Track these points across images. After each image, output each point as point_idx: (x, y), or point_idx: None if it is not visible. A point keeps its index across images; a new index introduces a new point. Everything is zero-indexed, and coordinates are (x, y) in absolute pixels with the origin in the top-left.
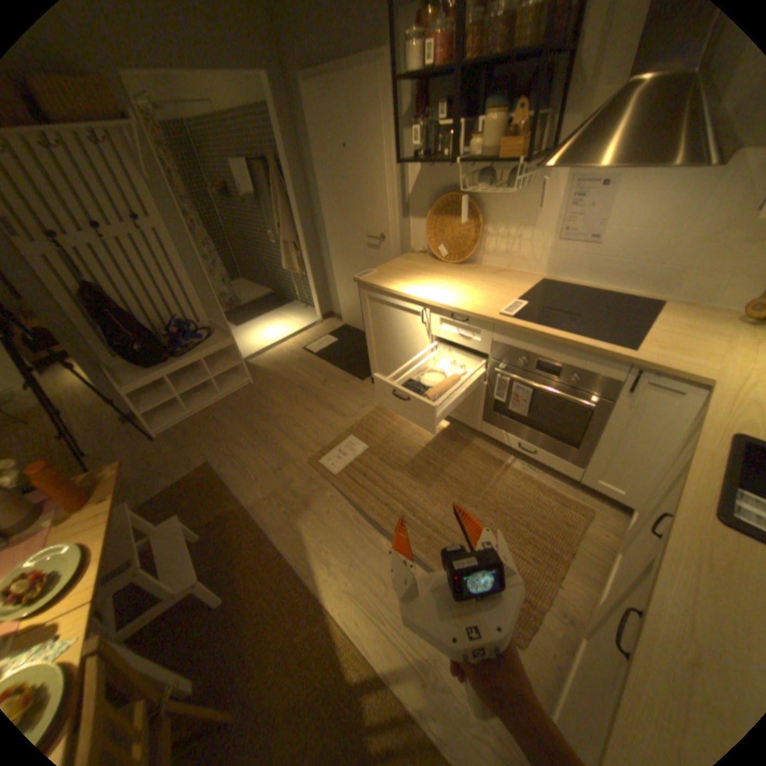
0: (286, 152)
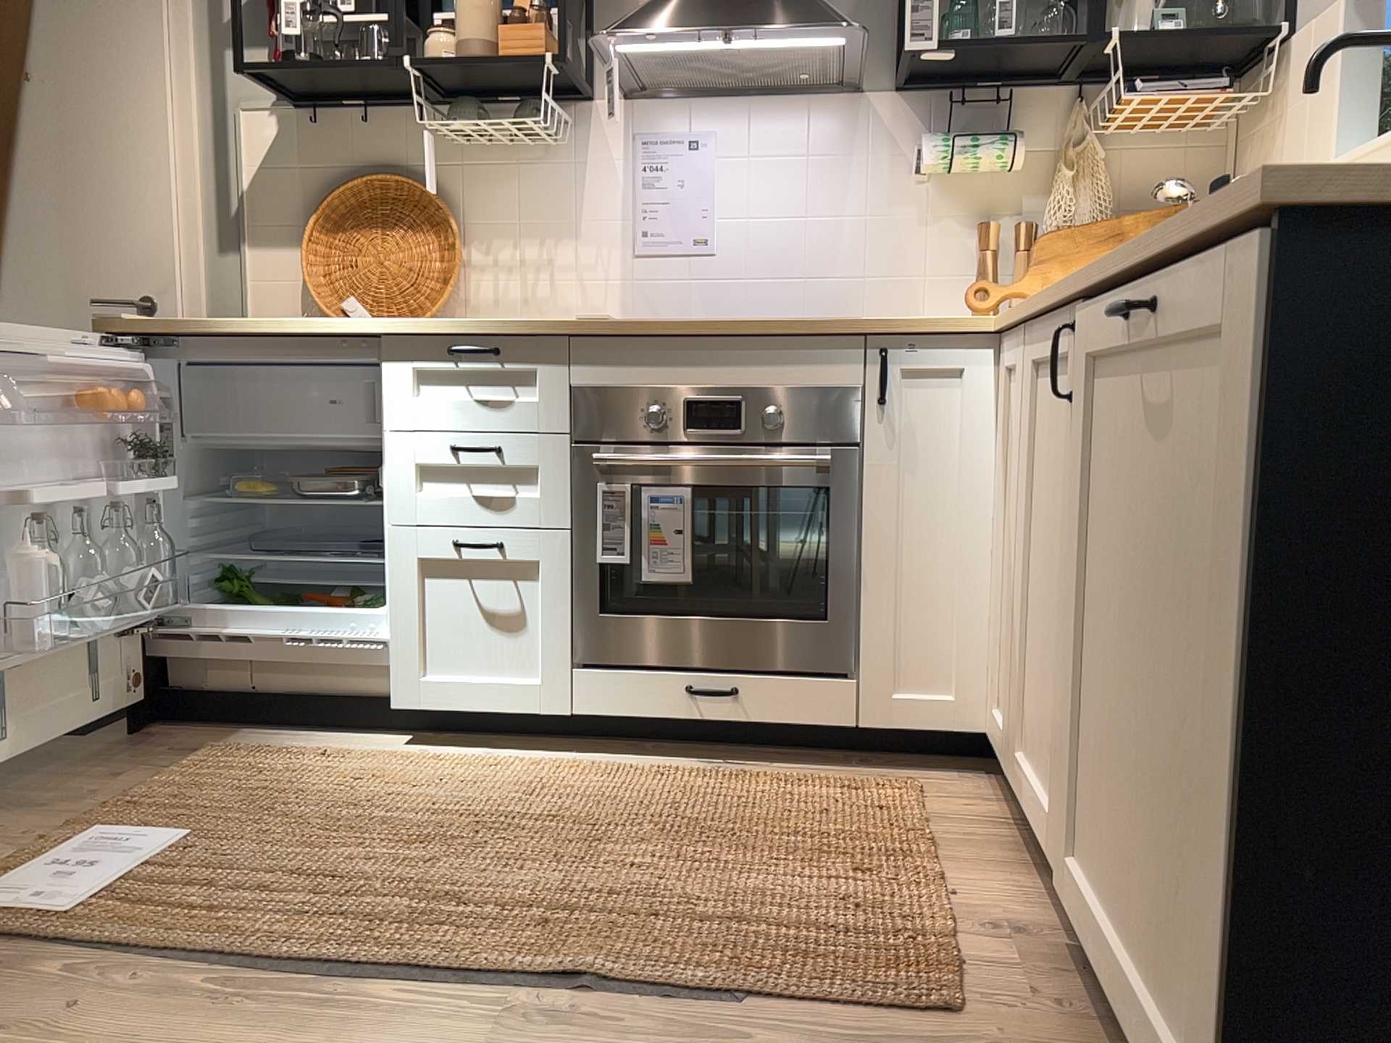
0: None
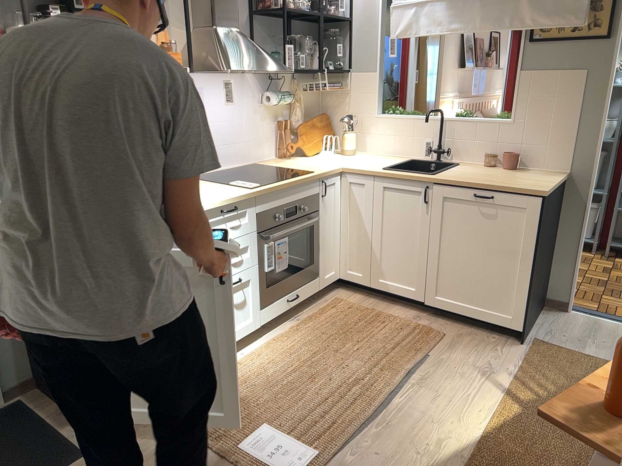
0: None
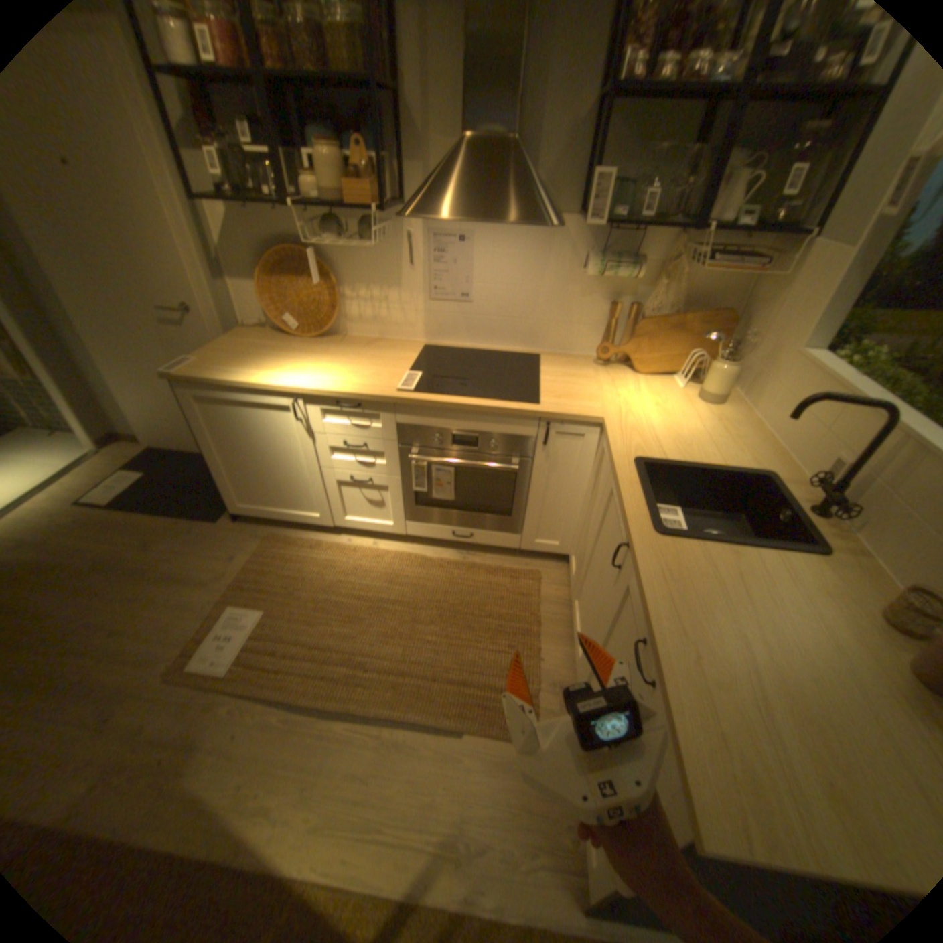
0: None
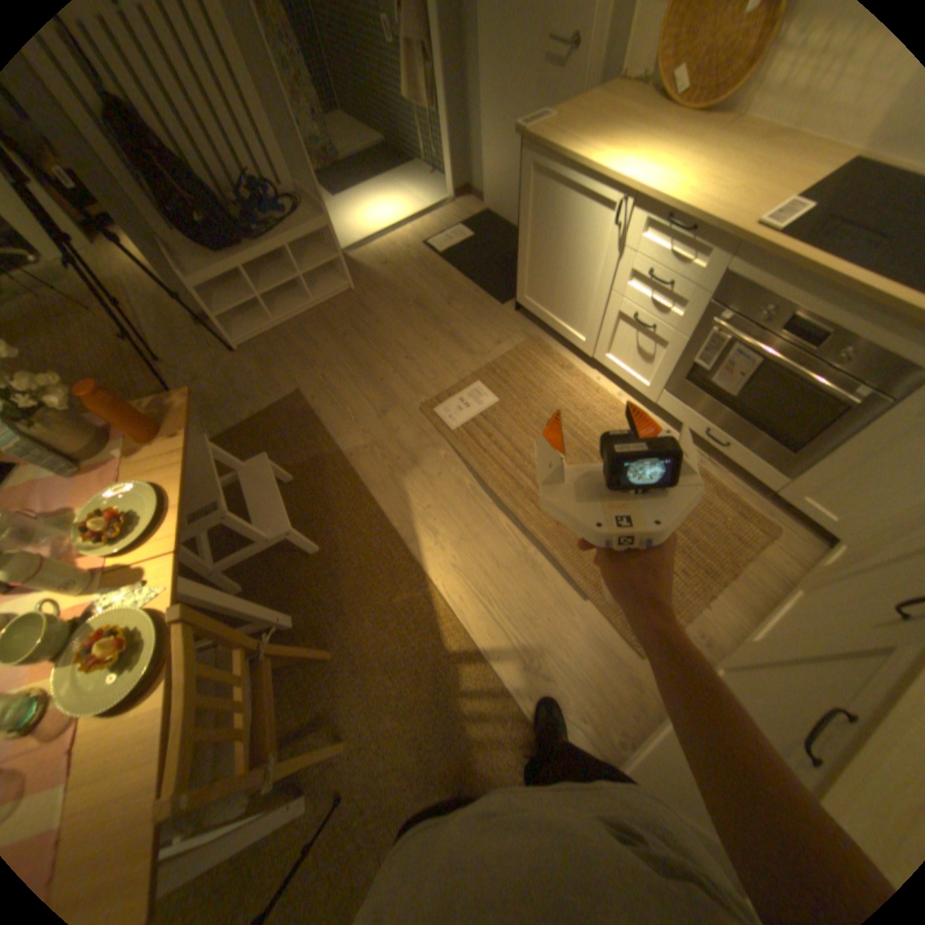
0: None
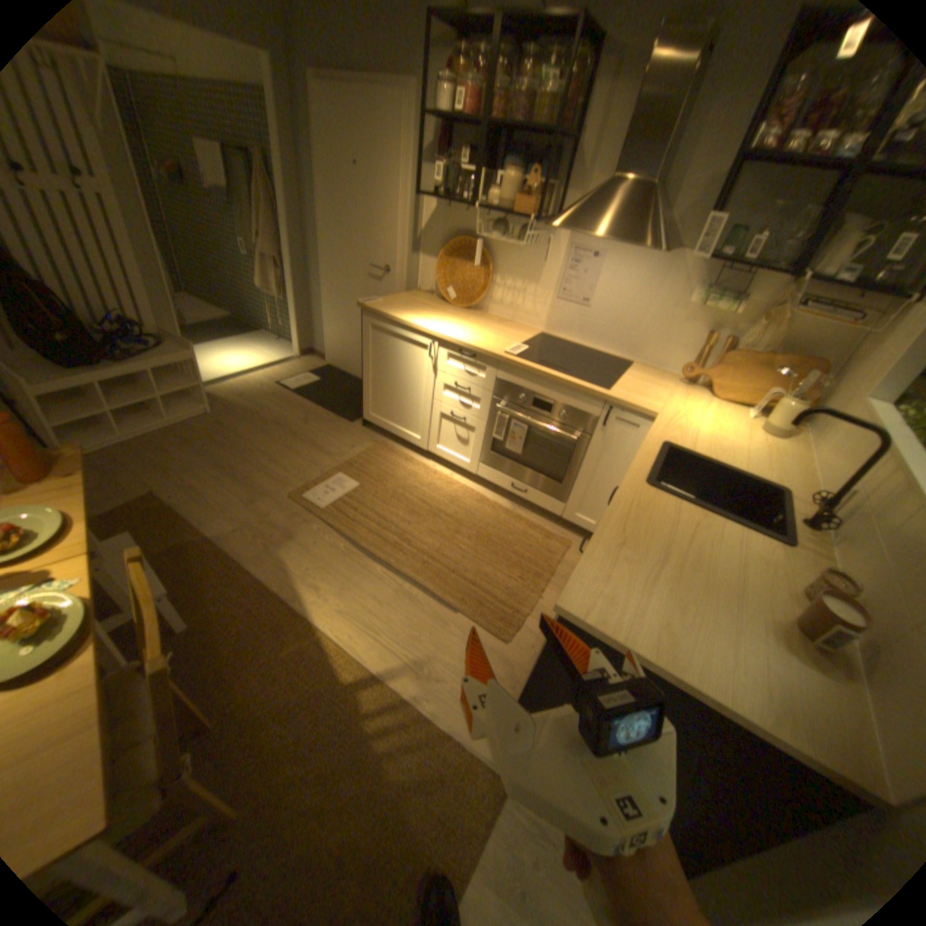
0: (281, 153)
